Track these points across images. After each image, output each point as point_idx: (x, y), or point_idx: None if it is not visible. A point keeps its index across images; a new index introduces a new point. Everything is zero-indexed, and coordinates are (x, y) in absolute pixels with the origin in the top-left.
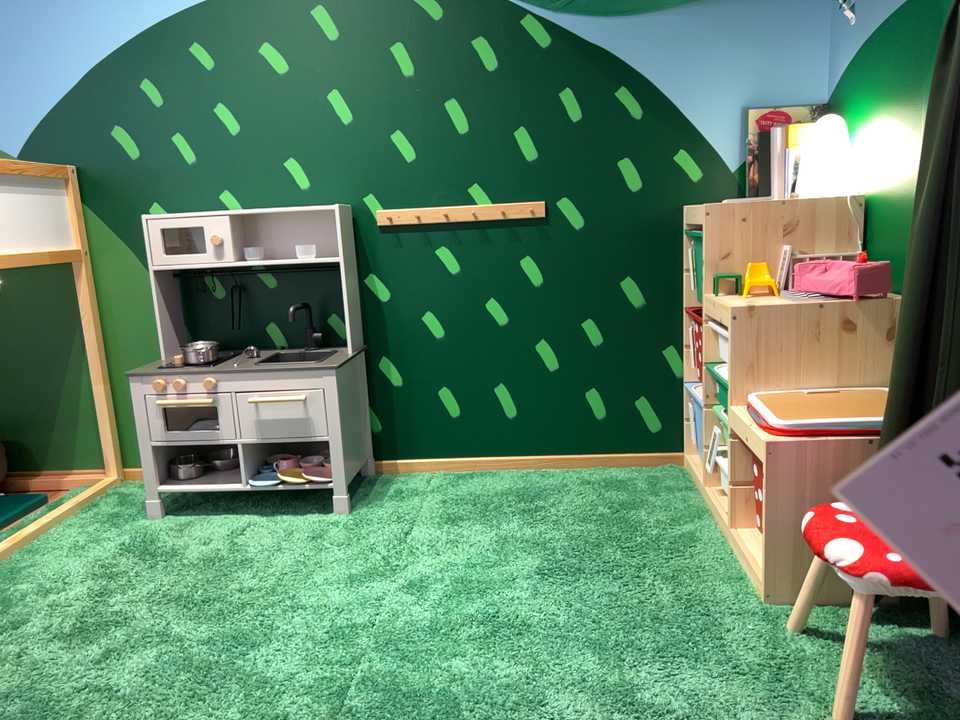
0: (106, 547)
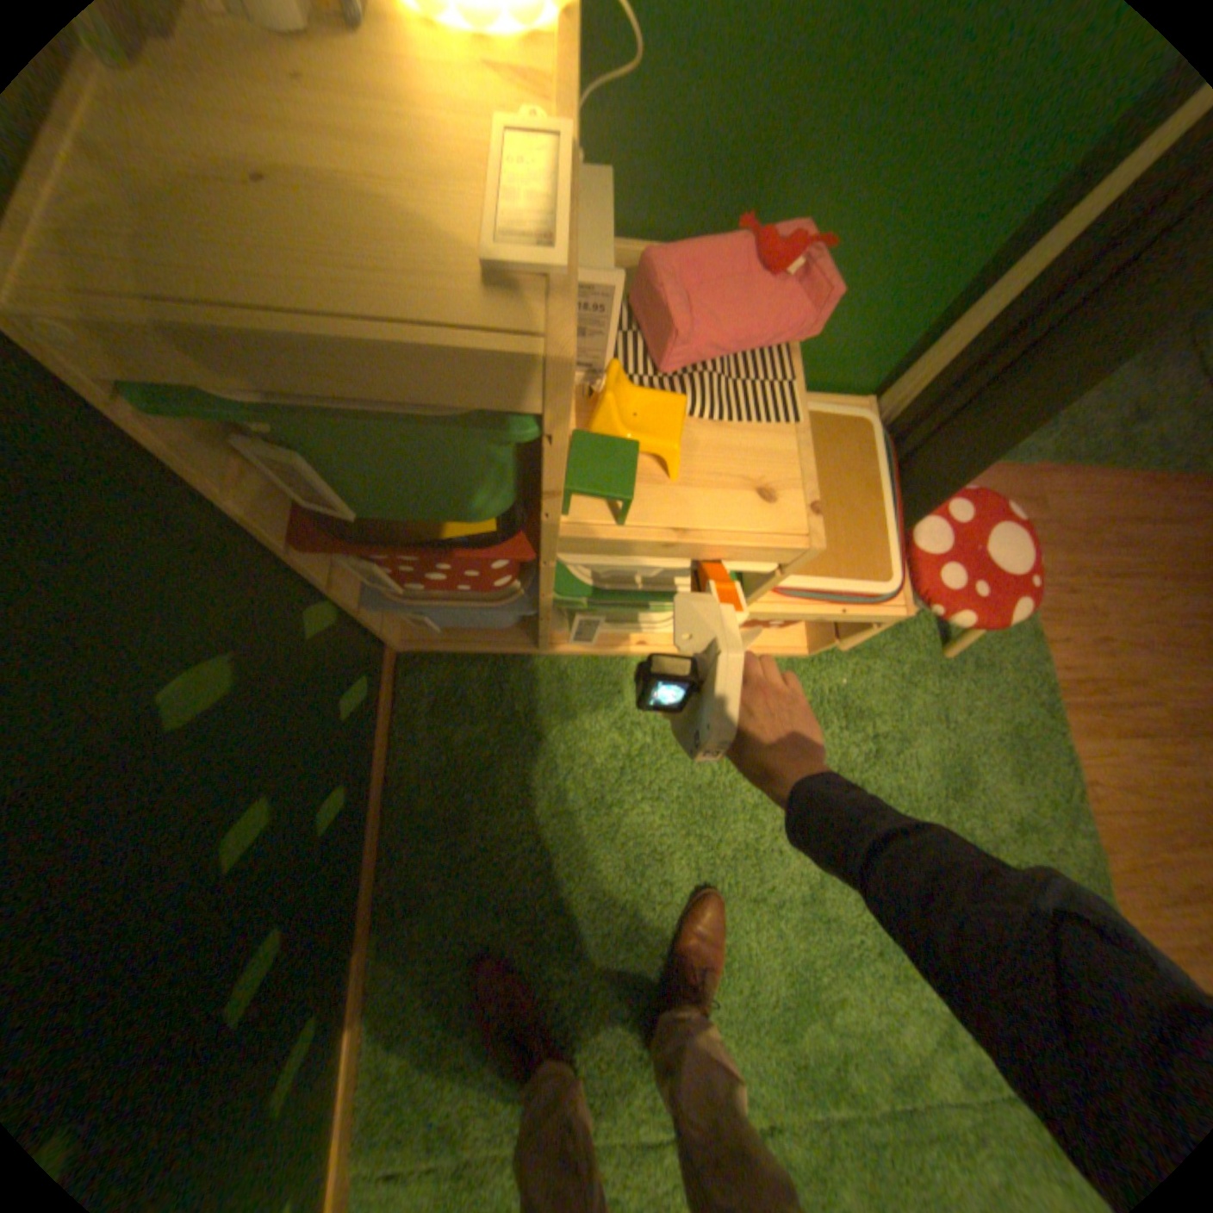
0: None
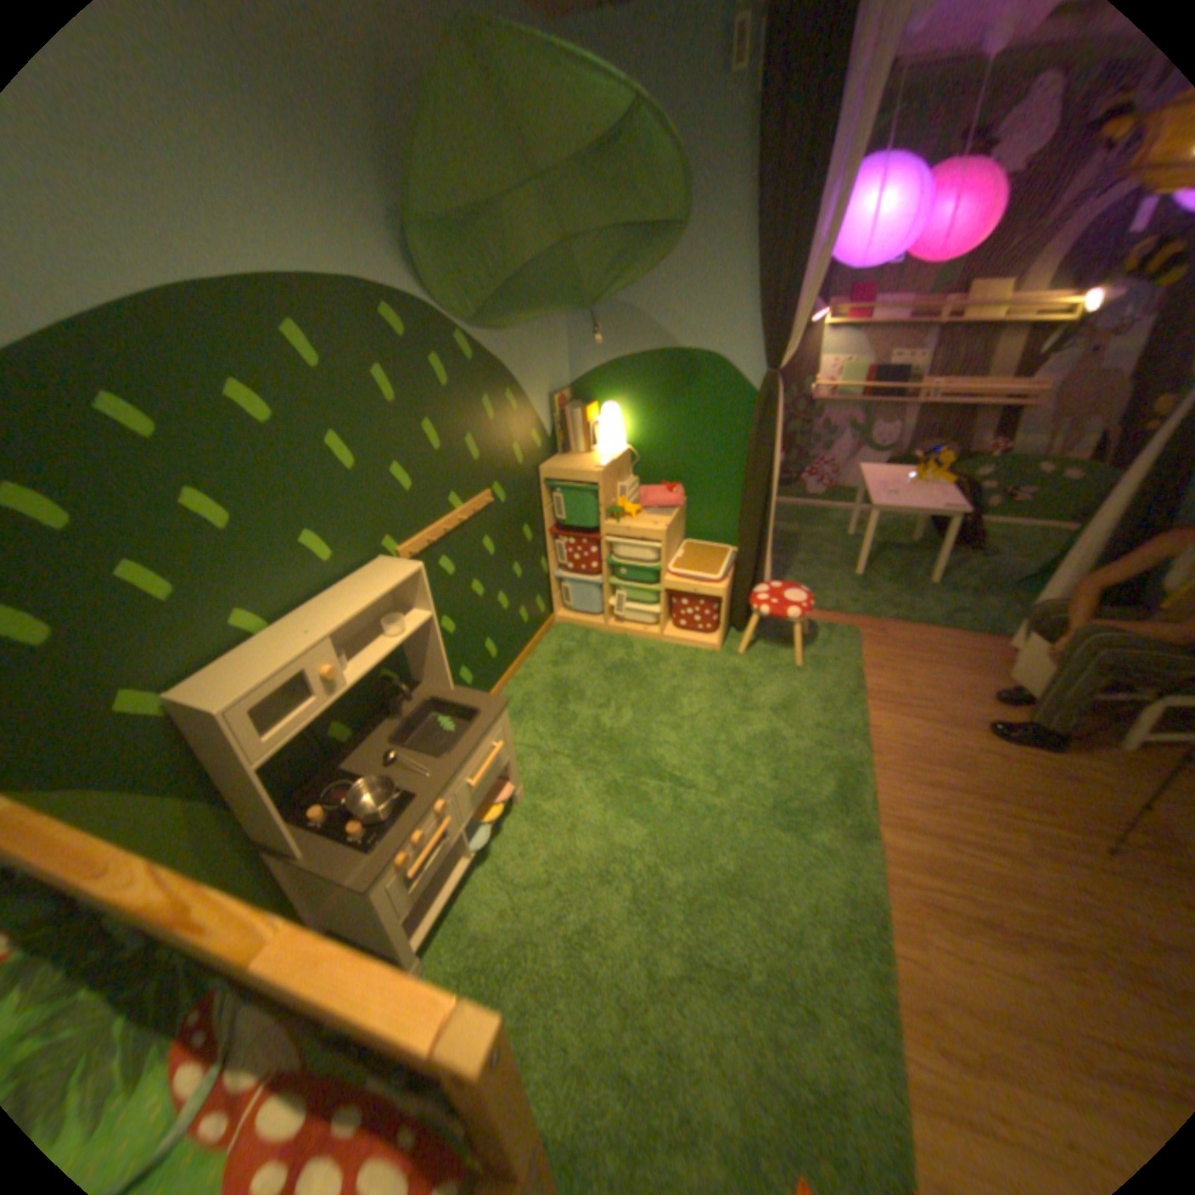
0: None
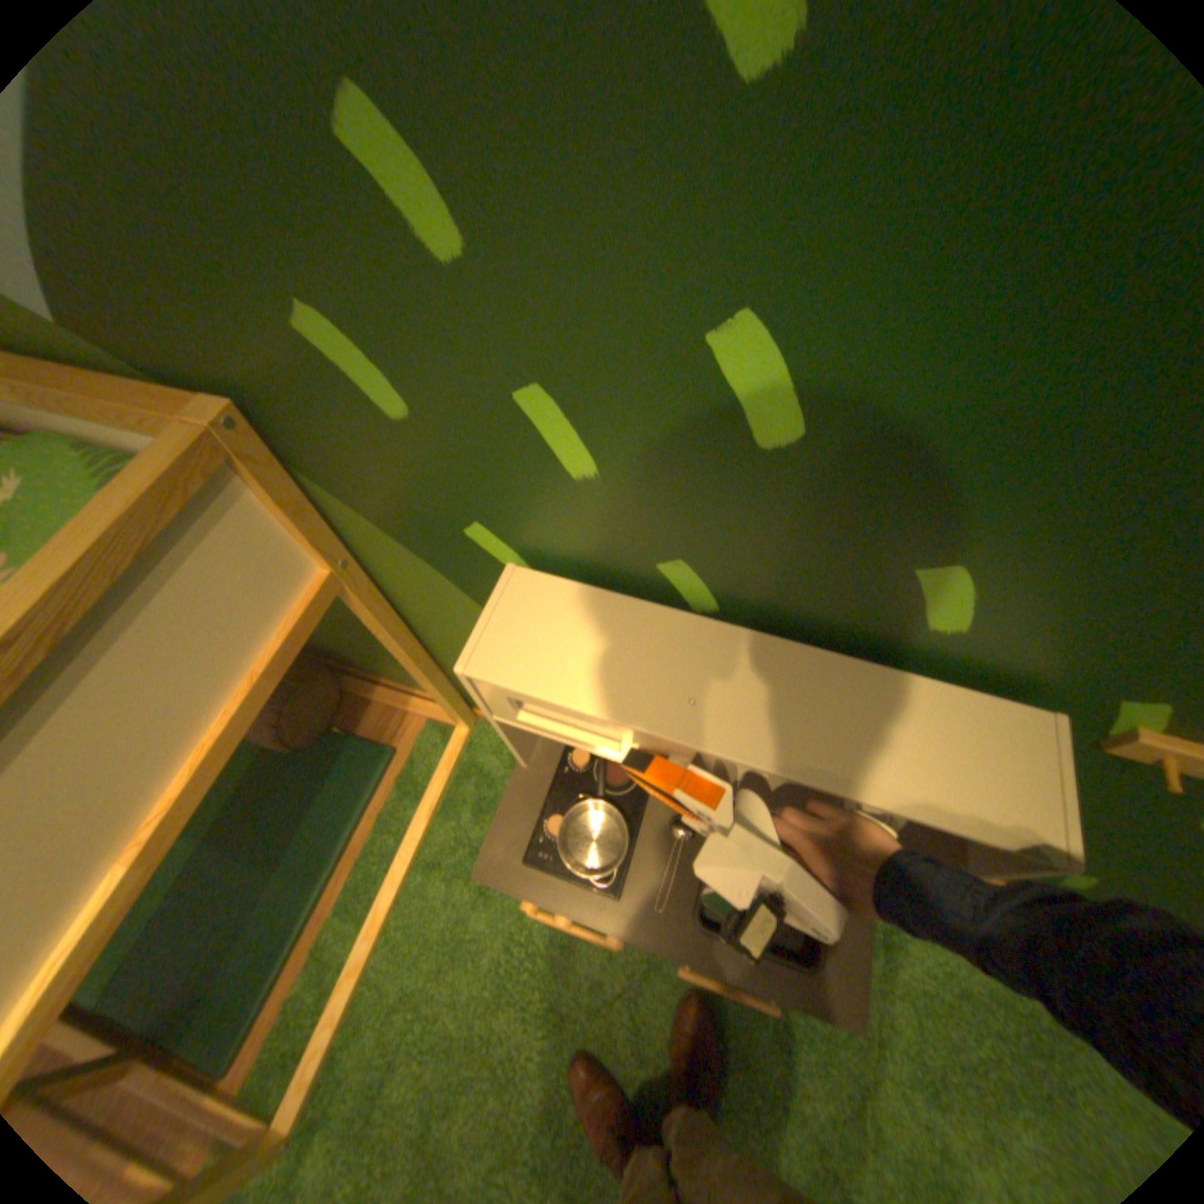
0: (480, 971)
